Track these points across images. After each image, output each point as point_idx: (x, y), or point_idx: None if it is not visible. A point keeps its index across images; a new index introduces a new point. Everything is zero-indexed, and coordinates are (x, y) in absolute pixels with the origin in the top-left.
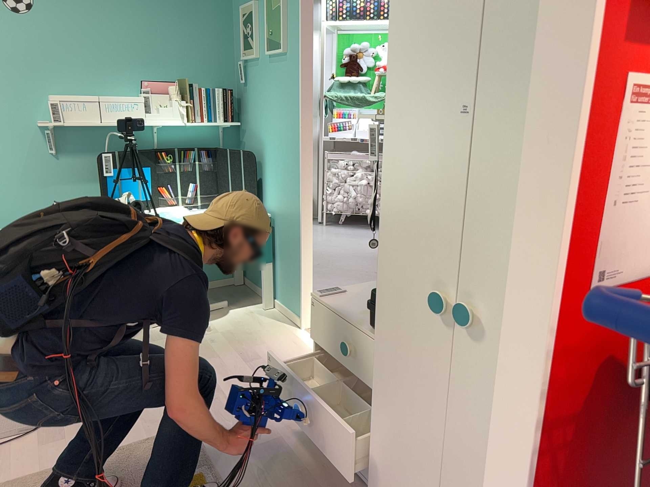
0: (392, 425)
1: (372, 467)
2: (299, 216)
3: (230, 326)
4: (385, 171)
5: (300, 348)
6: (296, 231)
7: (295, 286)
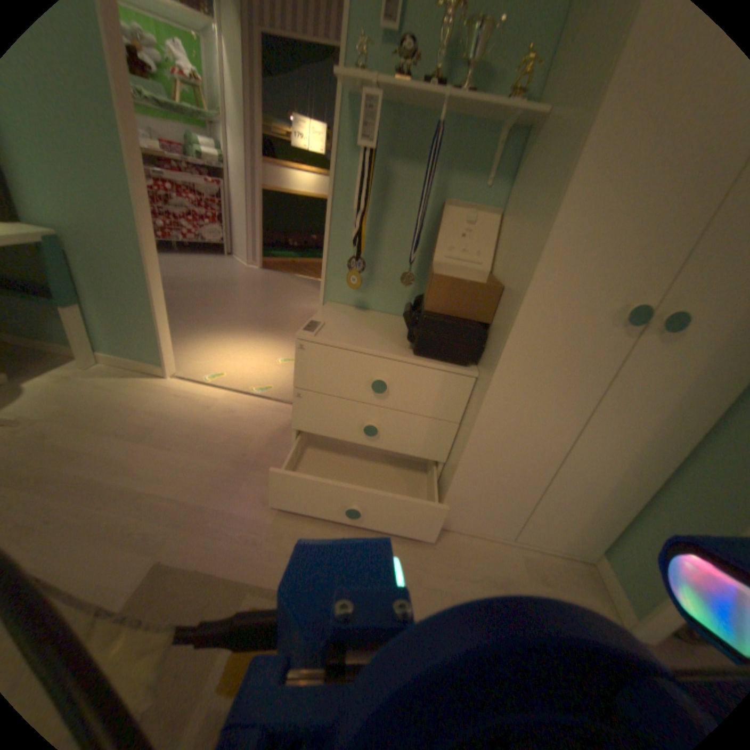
0: (503, 440)
1: (456, 480)
2: (136, 235)
3: (51, 407)
4: (586, 160)
5: (189, 399)
6: (132, 258)
7: (143, 330)
